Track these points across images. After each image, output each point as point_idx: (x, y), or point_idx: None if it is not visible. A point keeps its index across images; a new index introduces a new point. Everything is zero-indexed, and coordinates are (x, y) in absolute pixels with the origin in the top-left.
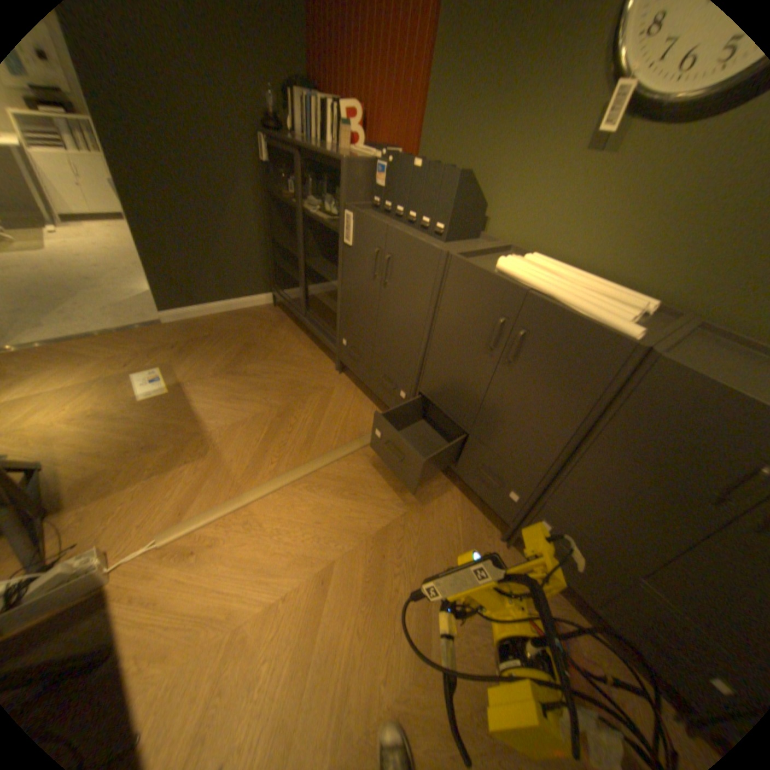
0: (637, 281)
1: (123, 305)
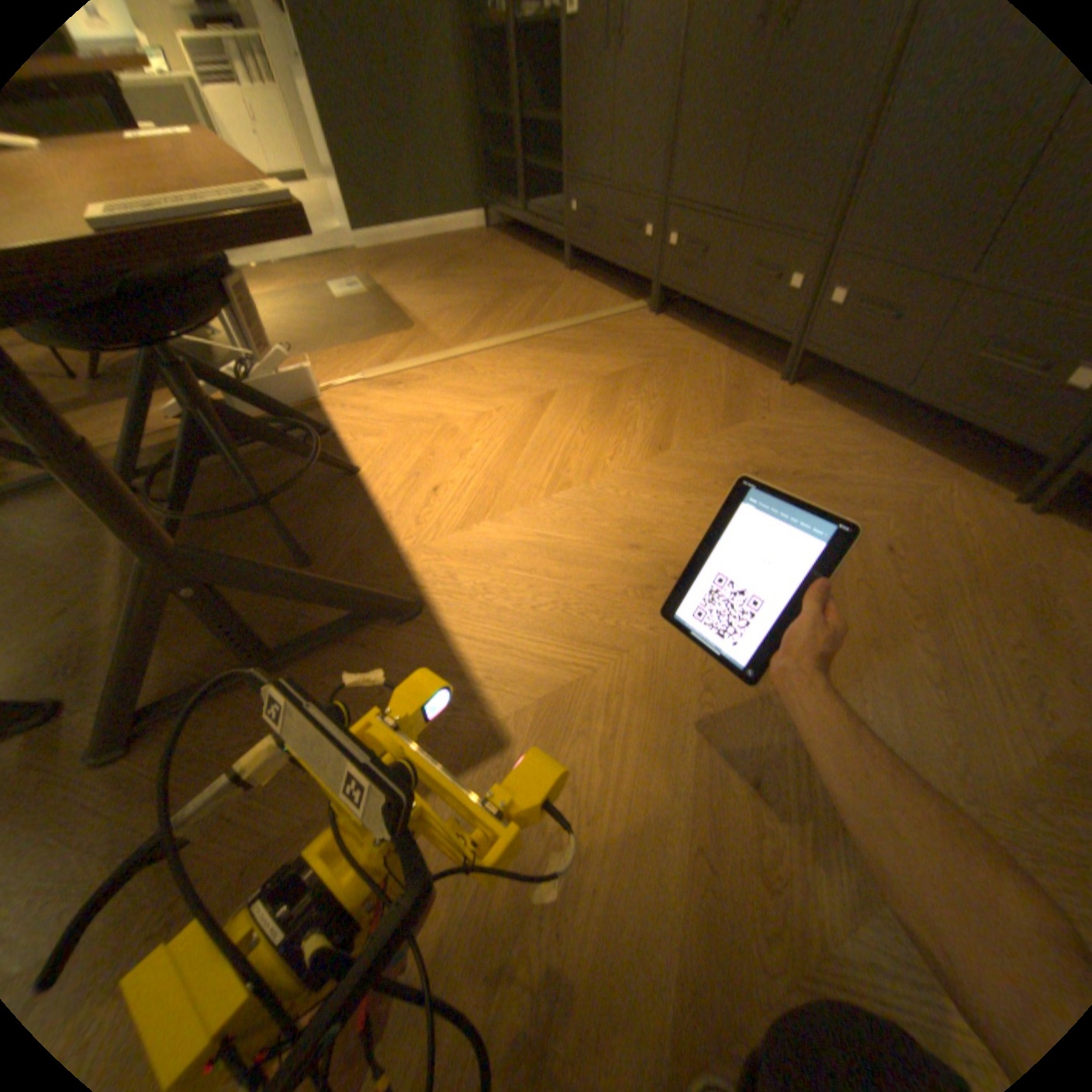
0: None
1: (314, 240)
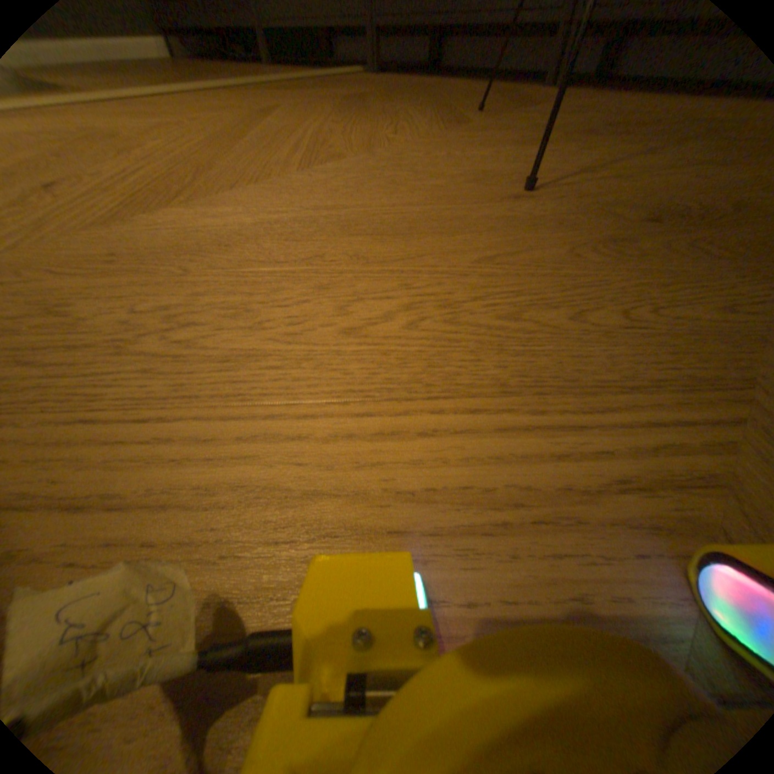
0: None
1: None
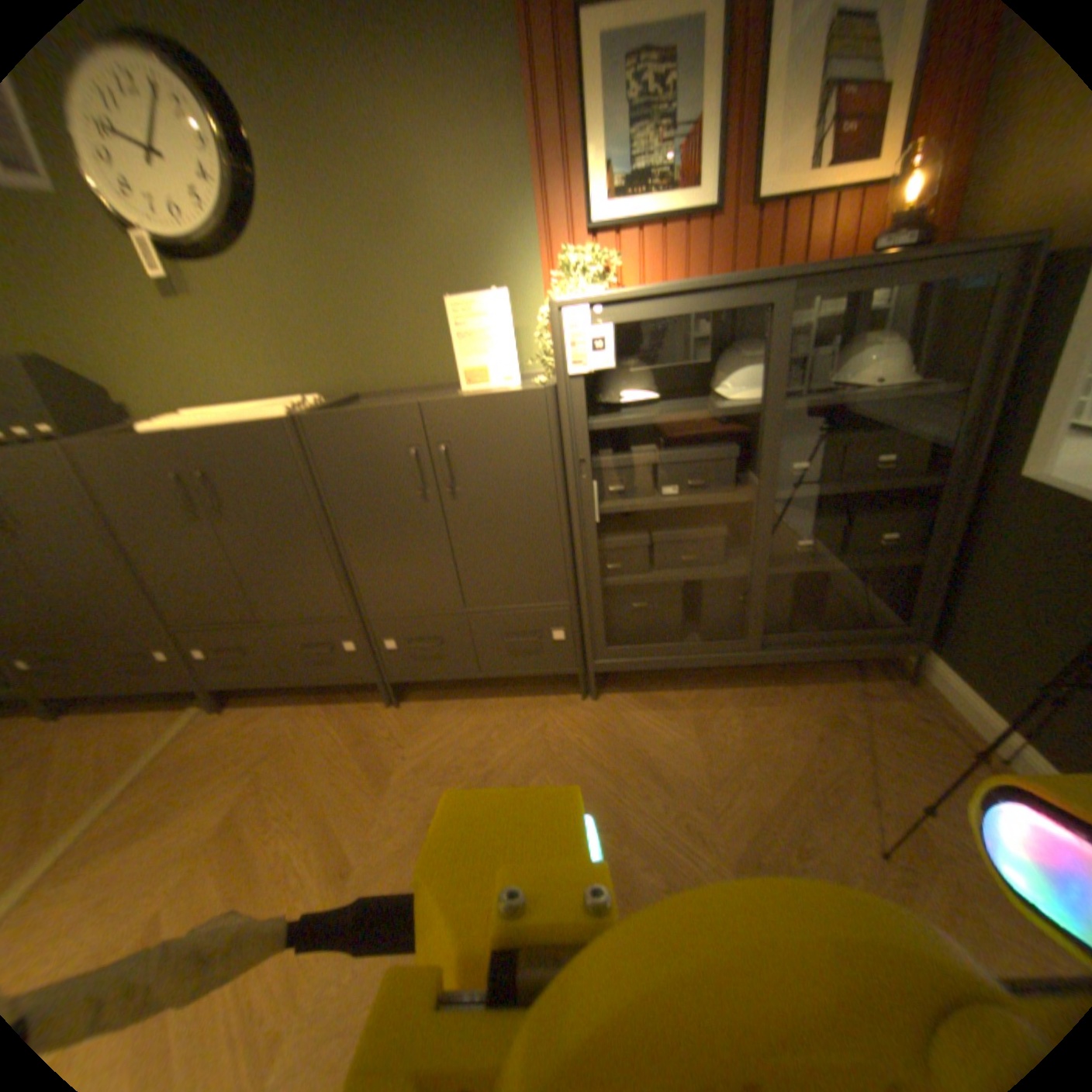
0: (299, 386)
1: None
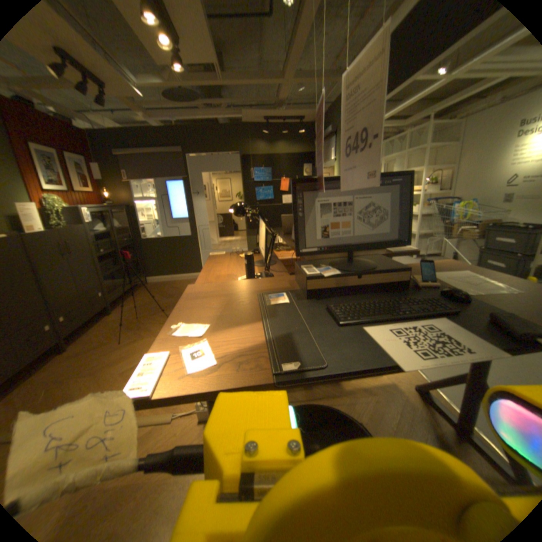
0: None
1: None
